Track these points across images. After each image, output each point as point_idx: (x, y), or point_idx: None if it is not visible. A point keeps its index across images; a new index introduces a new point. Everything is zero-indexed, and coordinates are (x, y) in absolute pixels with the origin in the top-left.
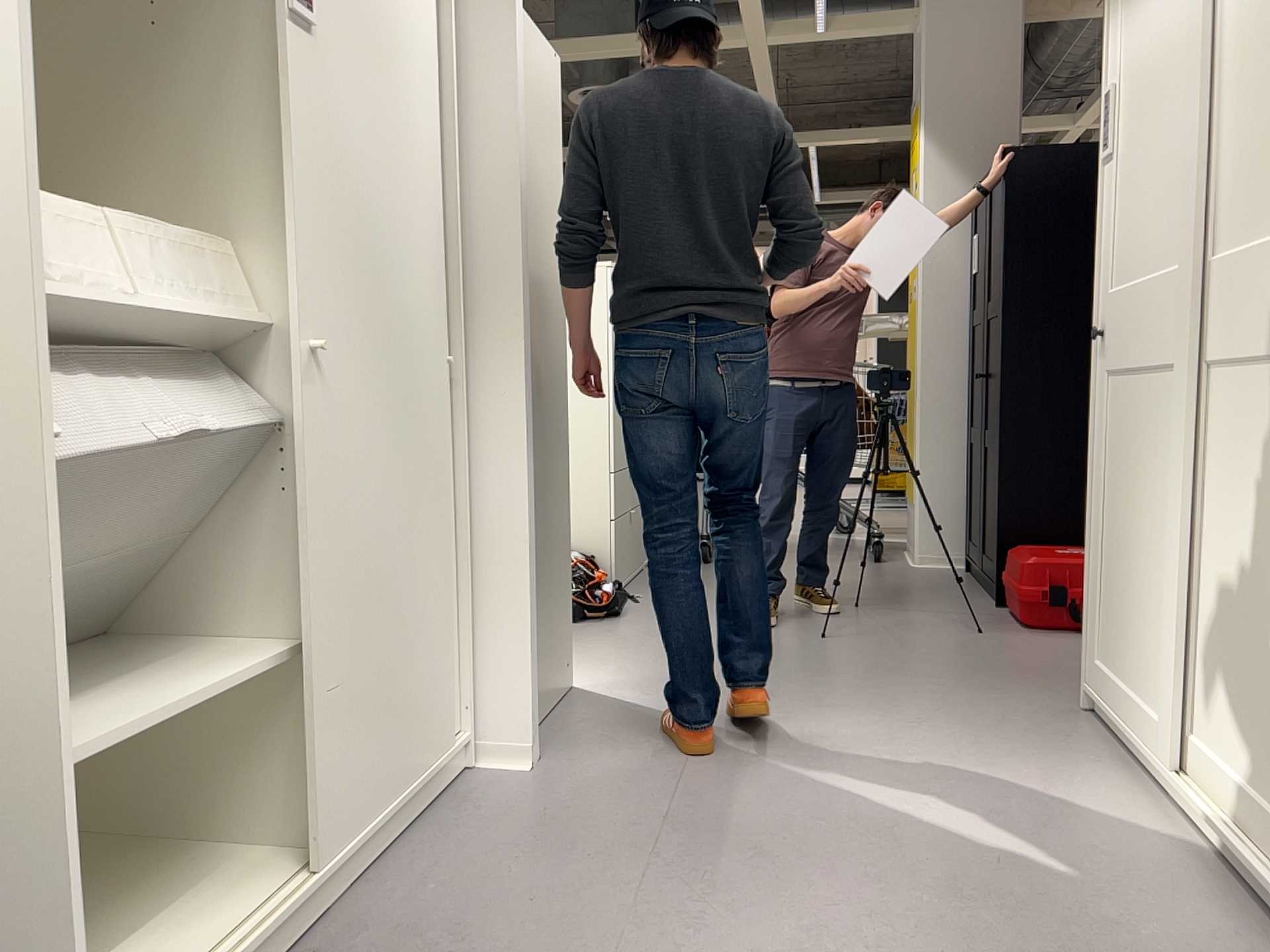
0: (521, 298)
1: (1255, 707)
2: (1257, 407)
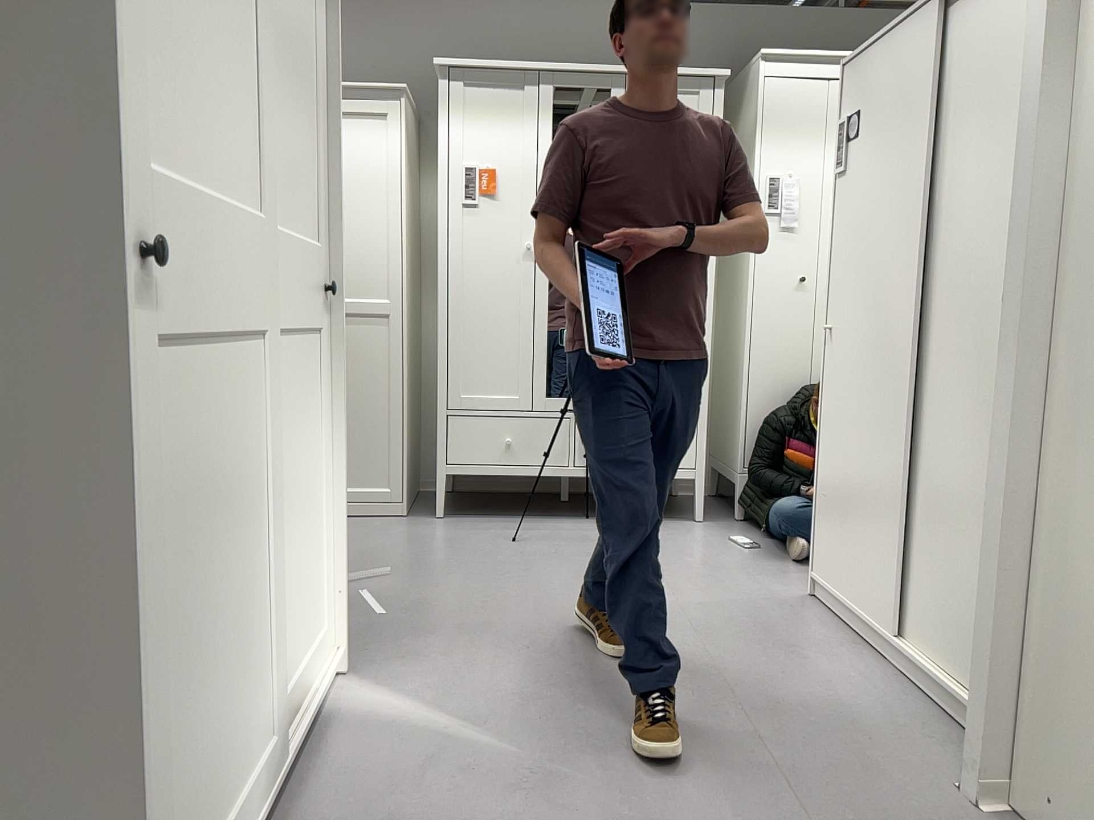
0: (1014, 257)
1: (302, 597)
2: (291, 371)
